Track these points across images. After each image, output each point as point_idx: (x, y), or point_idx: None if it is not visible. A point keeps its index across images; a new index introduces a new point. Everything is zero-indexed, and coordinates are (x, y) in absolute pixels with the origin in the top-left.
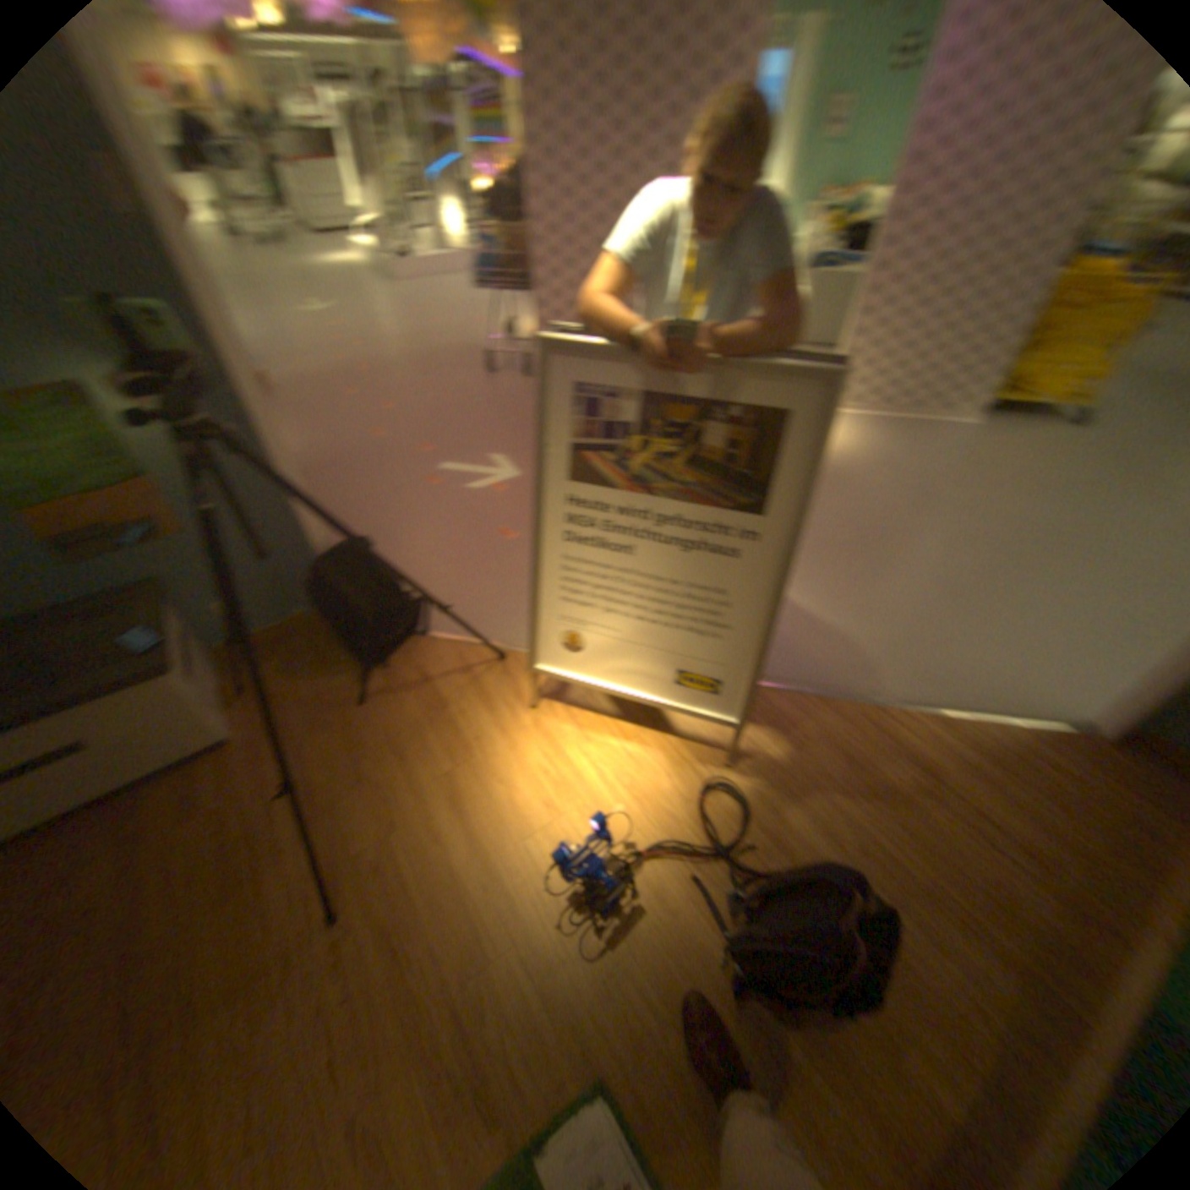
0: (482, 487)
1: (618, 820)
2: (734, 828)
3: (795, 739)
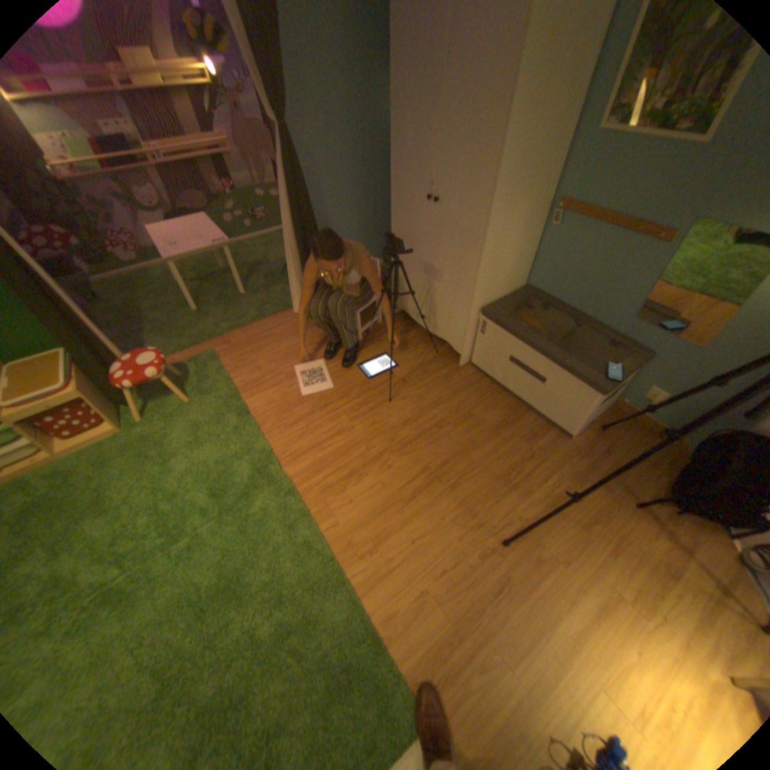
0: None
1: None
2: None
3: None
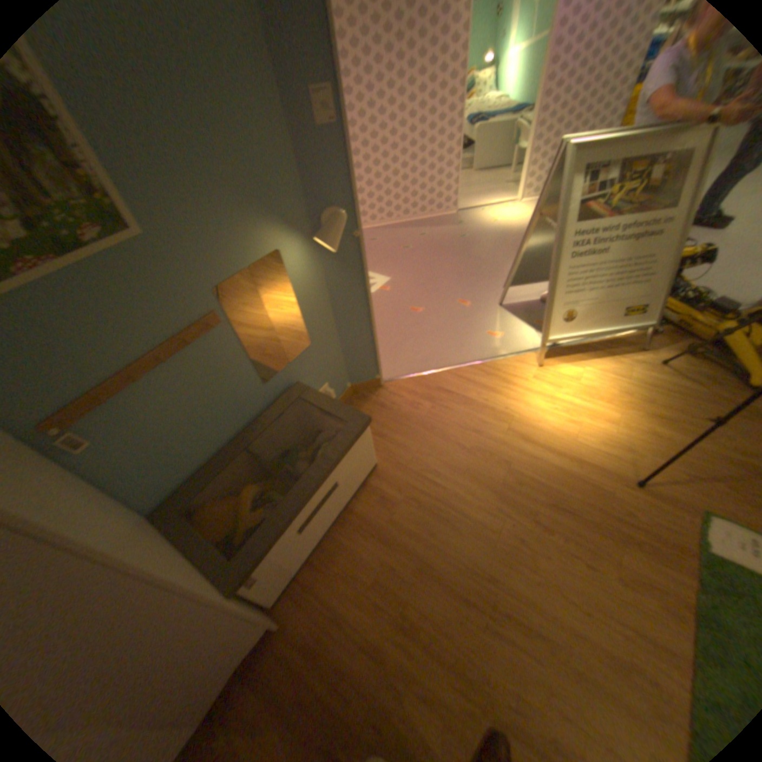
0: (374, 289)
1: (606, 413)
2: (658, 396)
3: (648, 351)
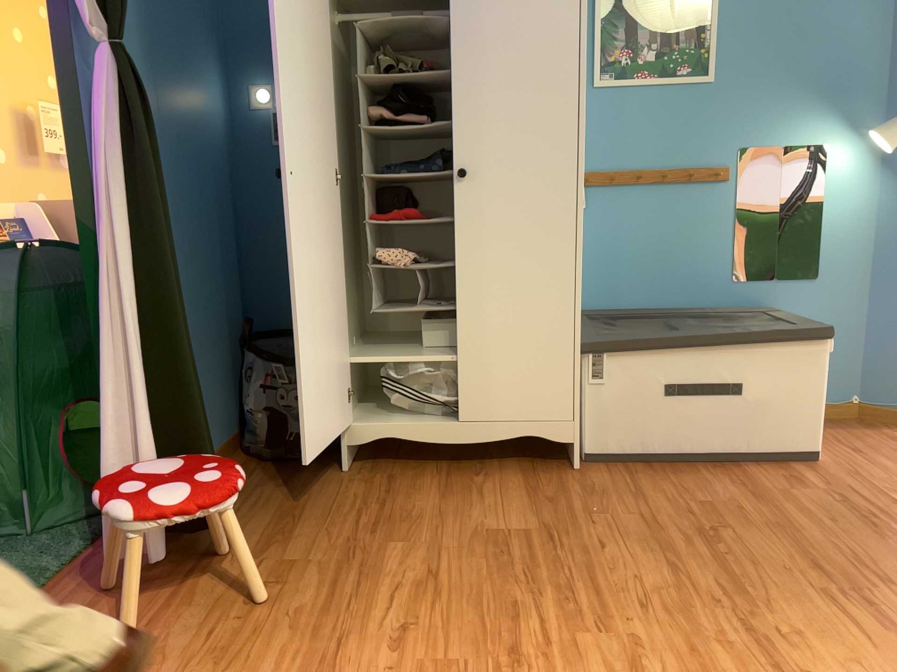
0: None
1: None
2: None
3: None
